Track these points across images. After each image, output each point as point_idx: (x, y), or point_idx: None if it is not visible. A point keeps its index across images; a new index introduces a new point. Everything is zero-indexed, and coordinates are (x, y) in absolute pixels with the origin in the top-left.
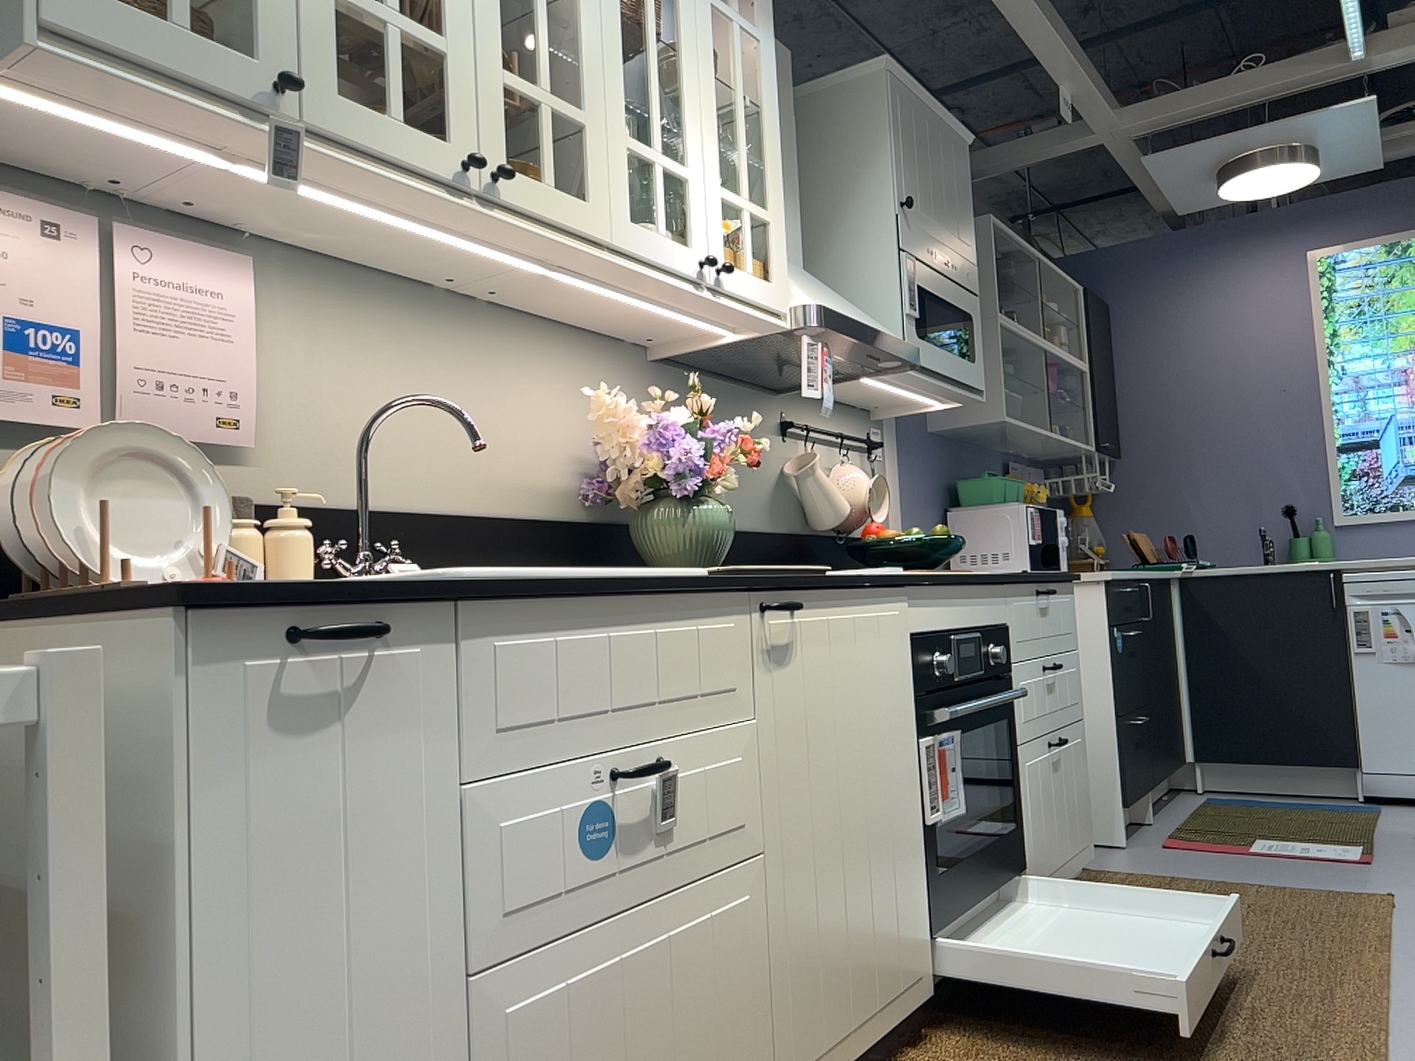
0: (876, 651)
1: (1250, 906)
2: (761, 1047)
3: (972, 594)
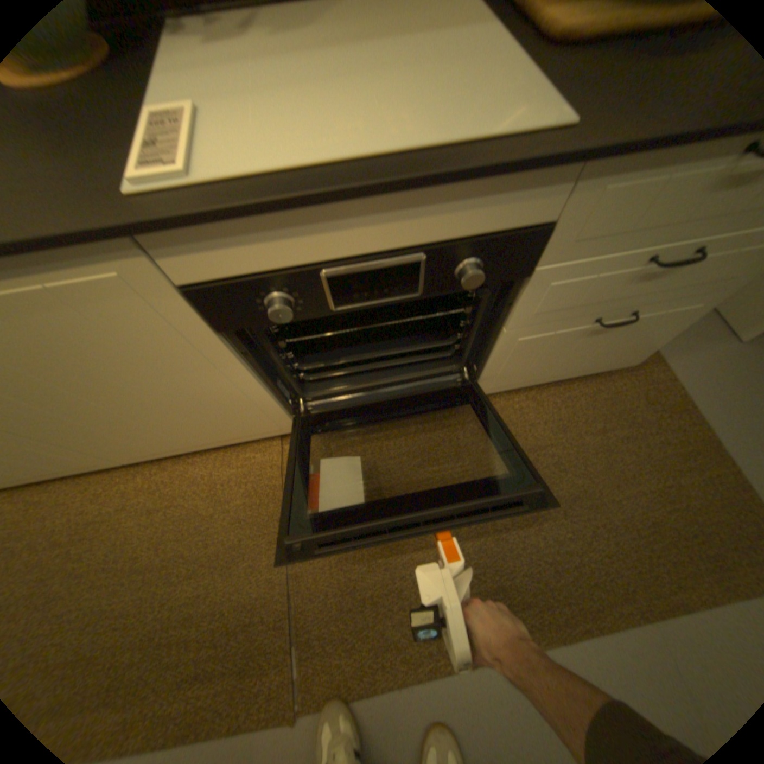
0: (70, 322)
1: (667, 489)
2: (80, 460)
3: (406, 203)
